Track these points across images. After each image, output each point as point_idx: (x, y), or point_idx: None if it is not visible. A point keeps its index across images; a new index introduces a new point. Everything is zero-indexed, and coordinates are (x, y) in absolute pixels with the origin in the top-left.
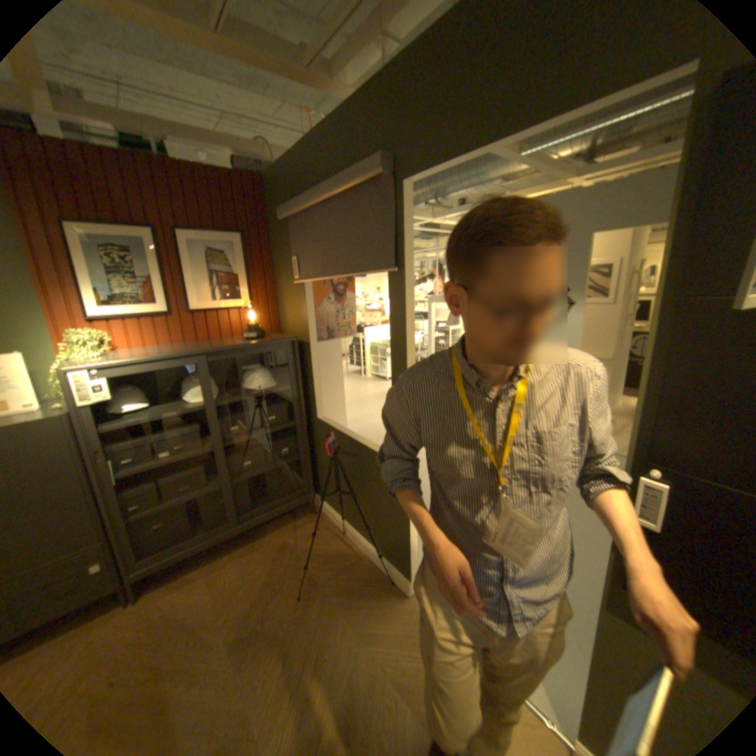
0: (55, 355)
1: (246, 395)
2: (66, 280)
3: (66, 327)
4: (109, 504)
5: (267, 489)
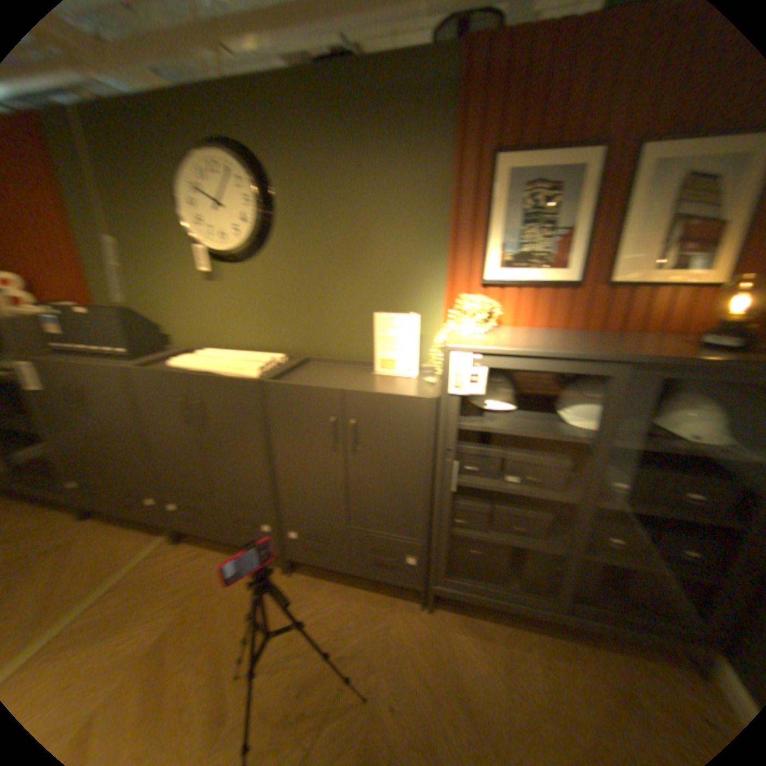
0: (442, 319)
1: (667, 440)
2: (478, 231)
3: (461, 289)
4: (443, 507)
5: (629, 586)
